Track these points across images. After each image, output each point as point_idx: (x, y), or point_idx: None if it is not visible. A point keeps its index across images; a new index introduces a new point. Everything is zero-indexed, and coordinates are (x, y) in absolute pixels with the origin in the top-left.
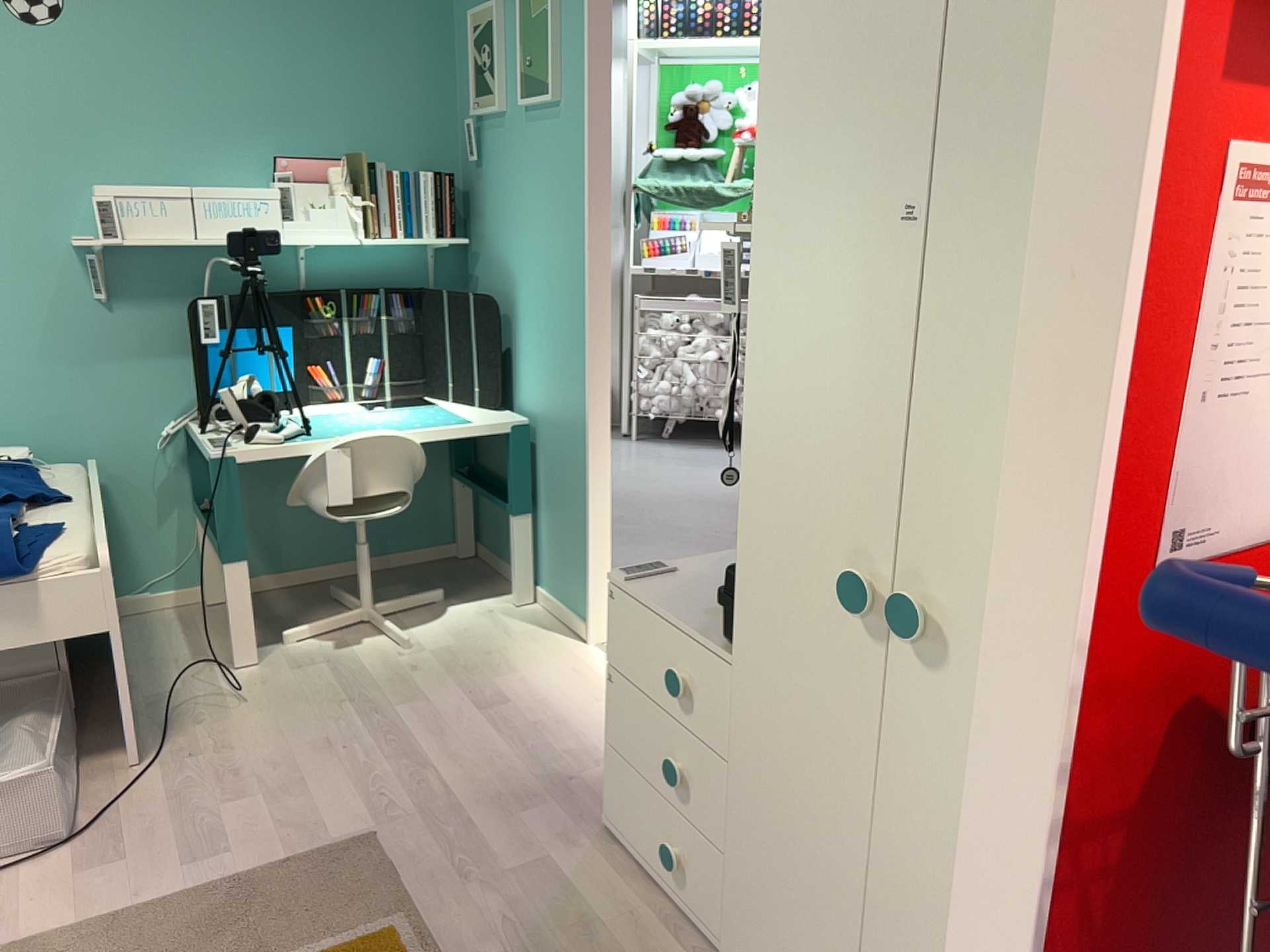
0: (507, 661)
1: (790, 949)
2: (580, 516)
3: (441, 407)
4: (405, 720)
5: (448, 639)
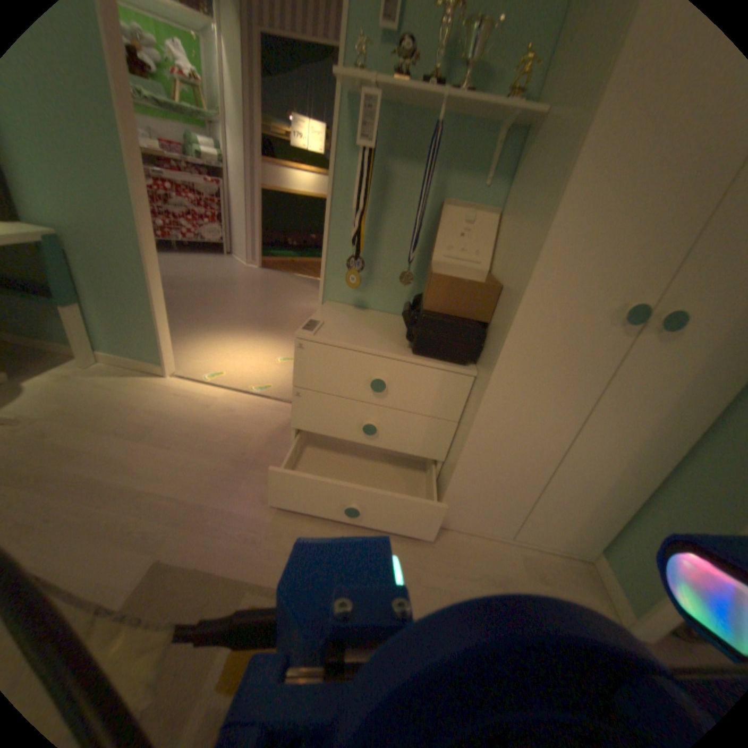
0: (121, 405)
1: (504, 478)
2: (141, 301)
3: None
4: (84, 474)
5: (51, 406)
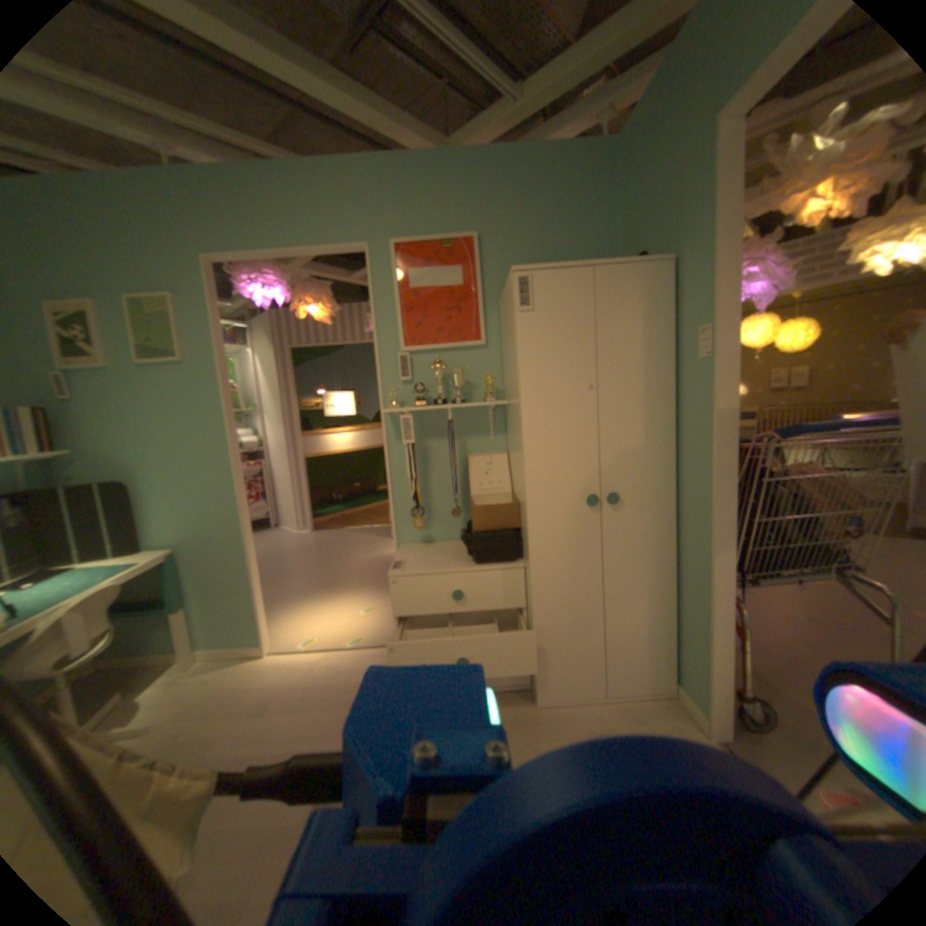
0: (230, 692)
1: (571, 639)
2: (239, 589)
3: (77, 569)
4: (223, 756)
5: (167, 711)
